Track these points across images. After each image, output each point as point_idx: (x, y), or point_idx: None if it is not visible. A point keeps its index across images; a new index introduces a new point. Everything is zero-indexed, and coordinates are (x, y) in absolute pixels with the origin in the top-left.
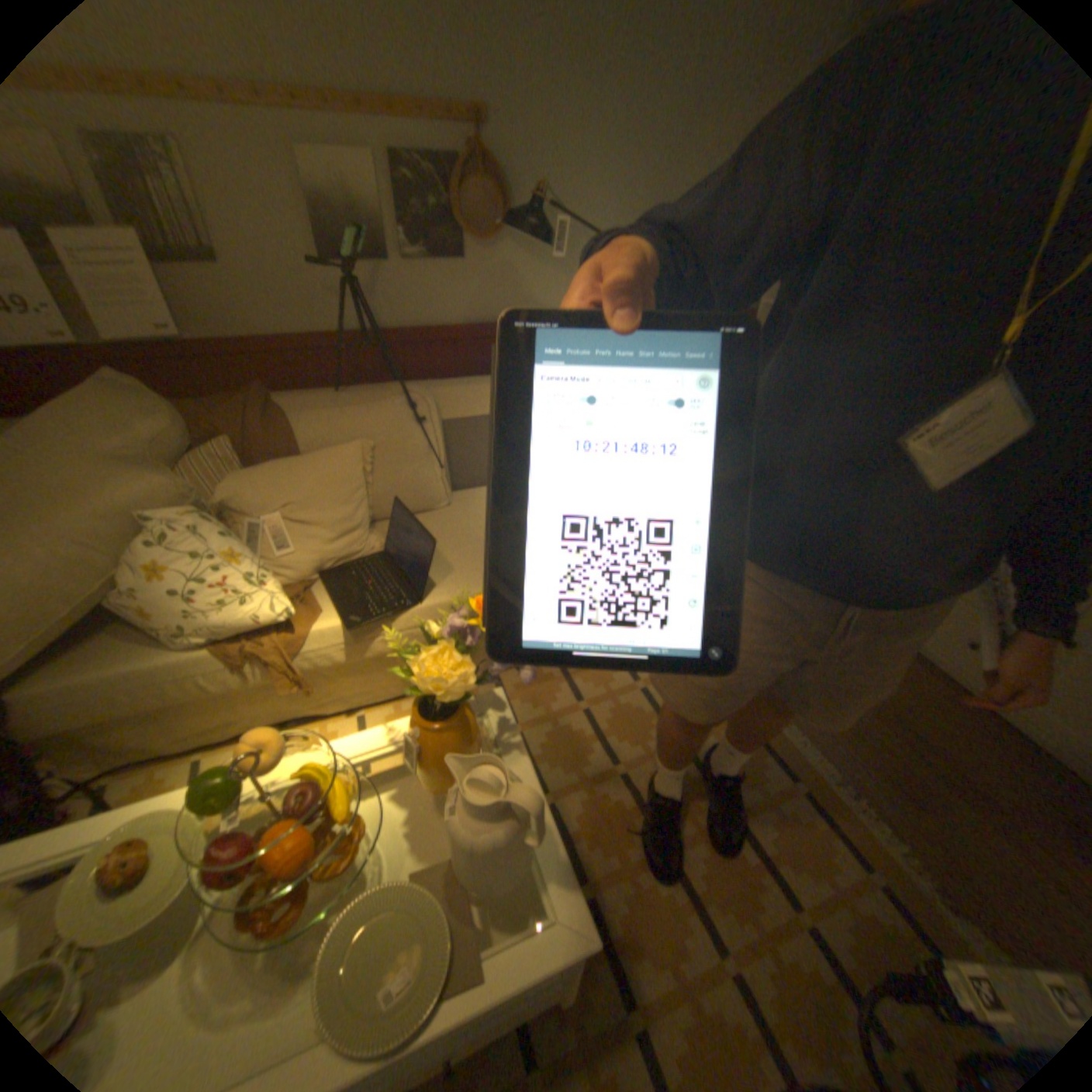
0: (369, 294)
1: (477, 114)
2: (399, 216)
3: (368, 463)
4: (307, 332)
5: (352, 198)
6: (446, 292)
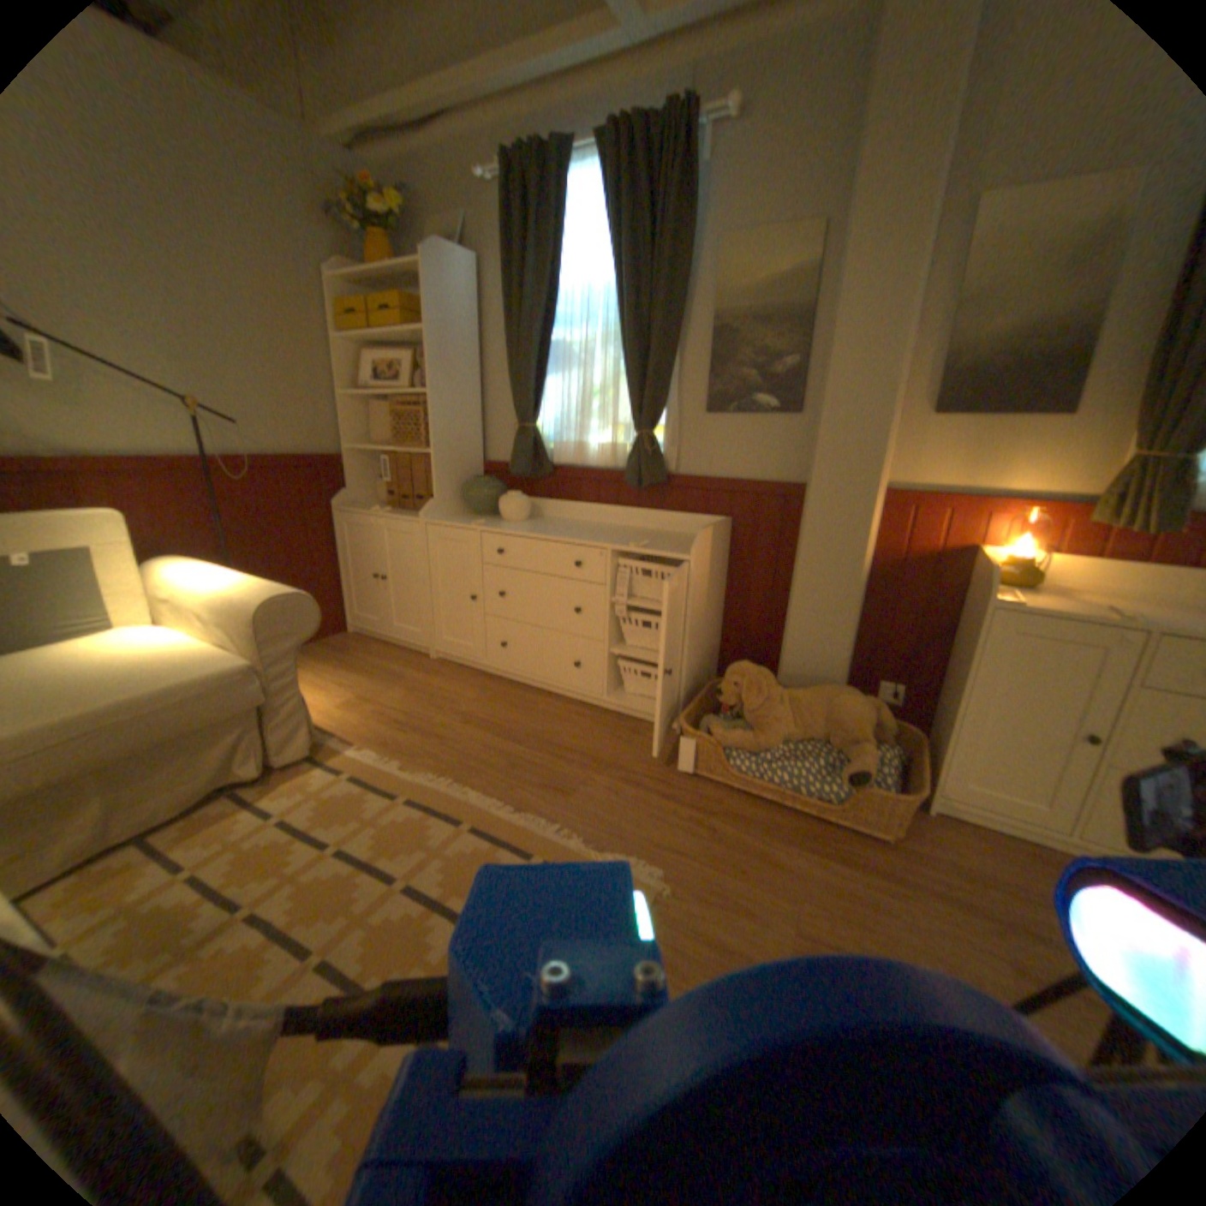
0: None
1: None
2: None
3: None
4: None
5: None
6: None
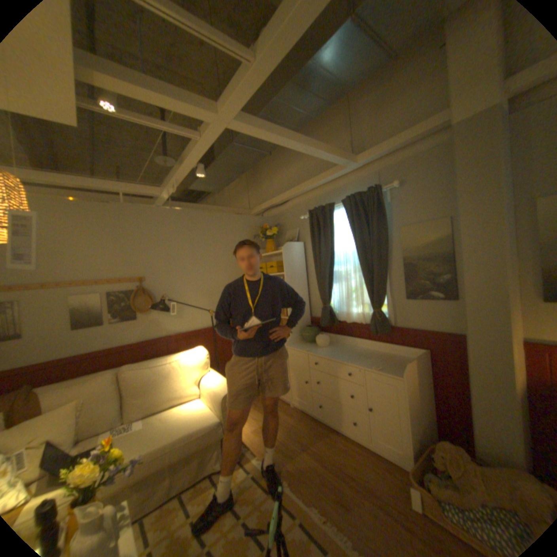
0: (92, 340)
1: (140, 280)
2: (108, 312)
3: (78, 411)
4: (59, 360)
5: (89, 309)
6: (128, 333)
